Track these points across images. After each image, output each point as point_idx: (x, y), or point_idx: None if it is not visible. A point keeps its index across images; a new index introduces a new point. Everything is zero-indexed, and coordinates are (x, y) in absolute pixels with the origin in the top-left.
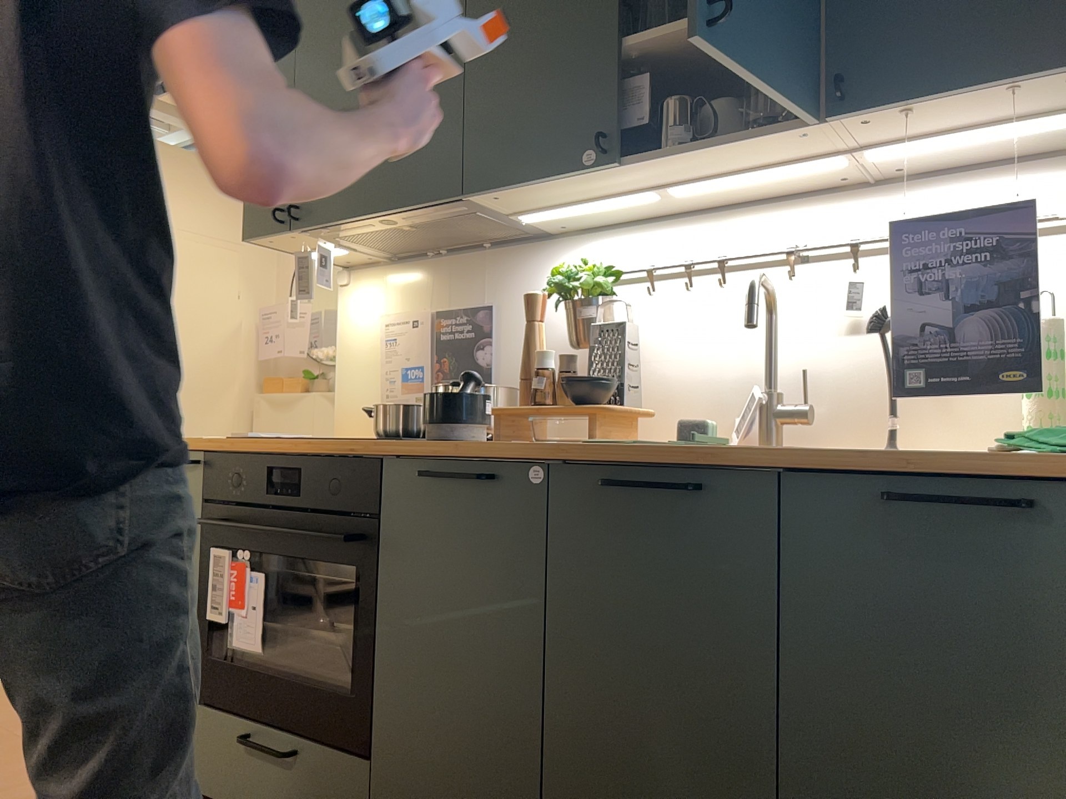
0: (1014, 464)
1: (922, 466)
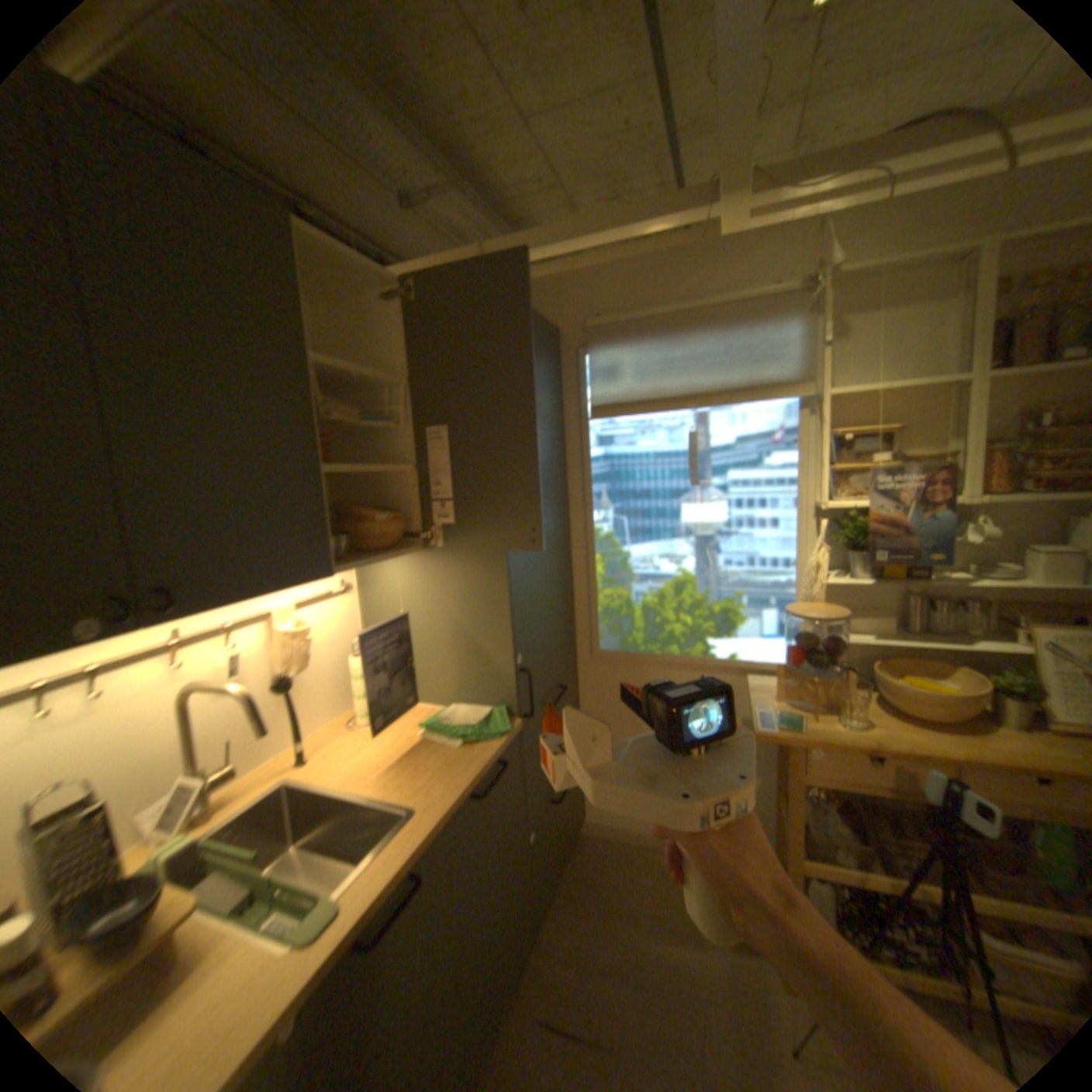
0: (500, 754)
1: (481, 776)
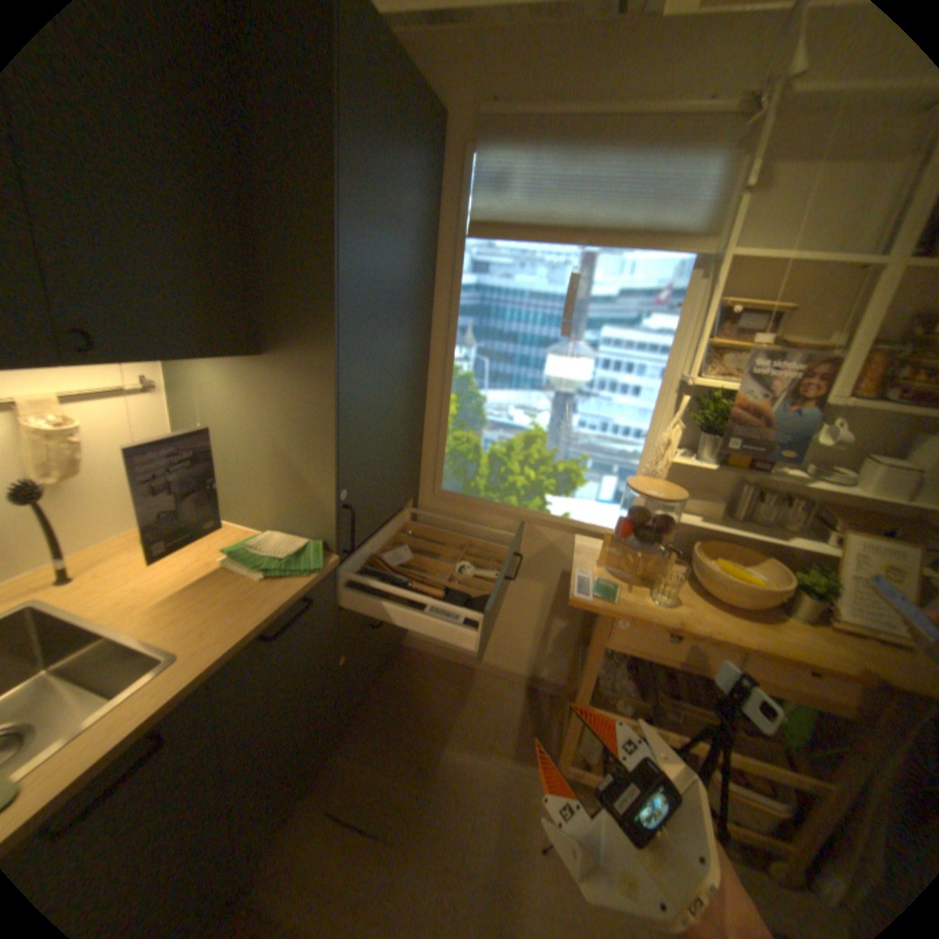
0: (305, 592)
1: (276, 616)
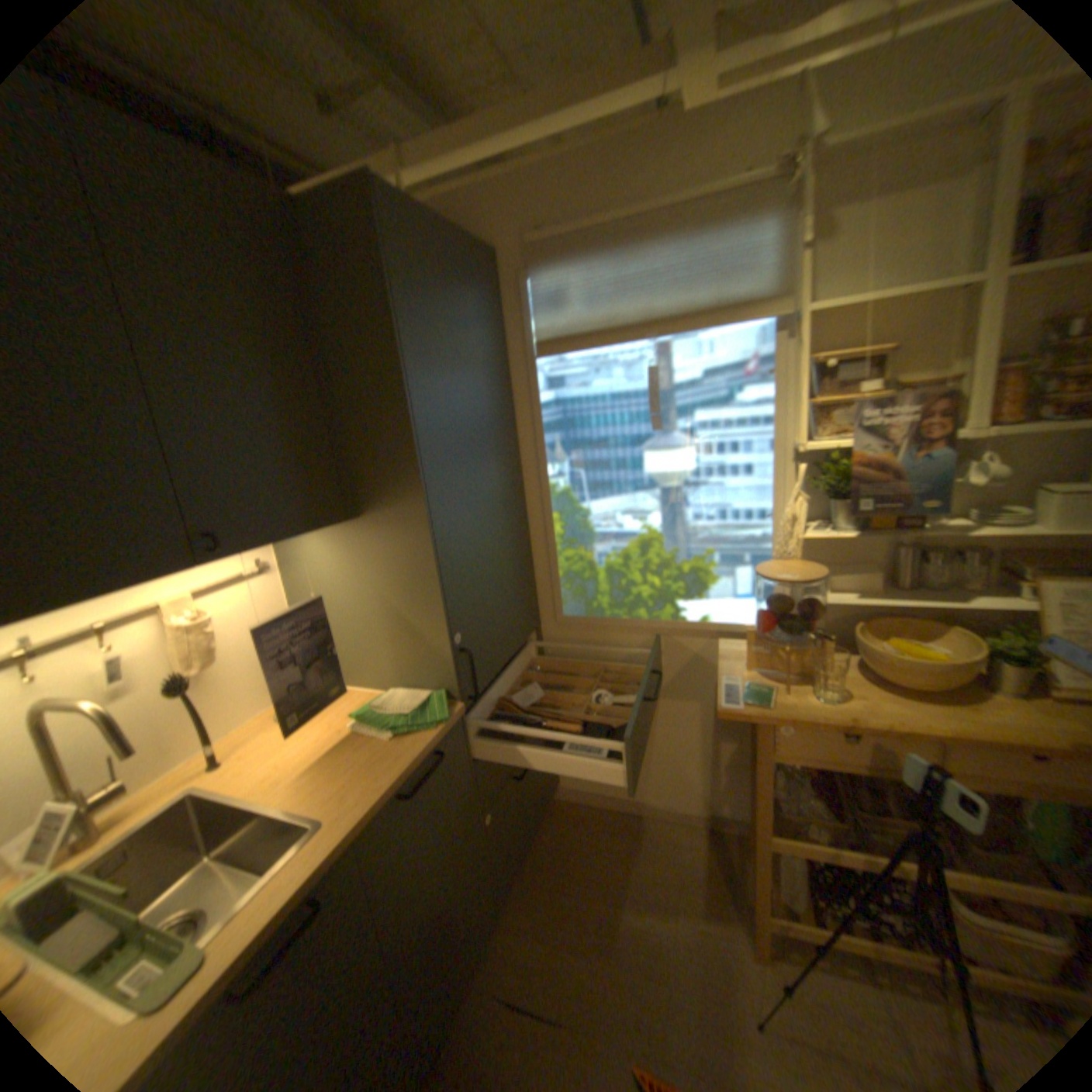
0: (434, 744)
1: (408, 772)
